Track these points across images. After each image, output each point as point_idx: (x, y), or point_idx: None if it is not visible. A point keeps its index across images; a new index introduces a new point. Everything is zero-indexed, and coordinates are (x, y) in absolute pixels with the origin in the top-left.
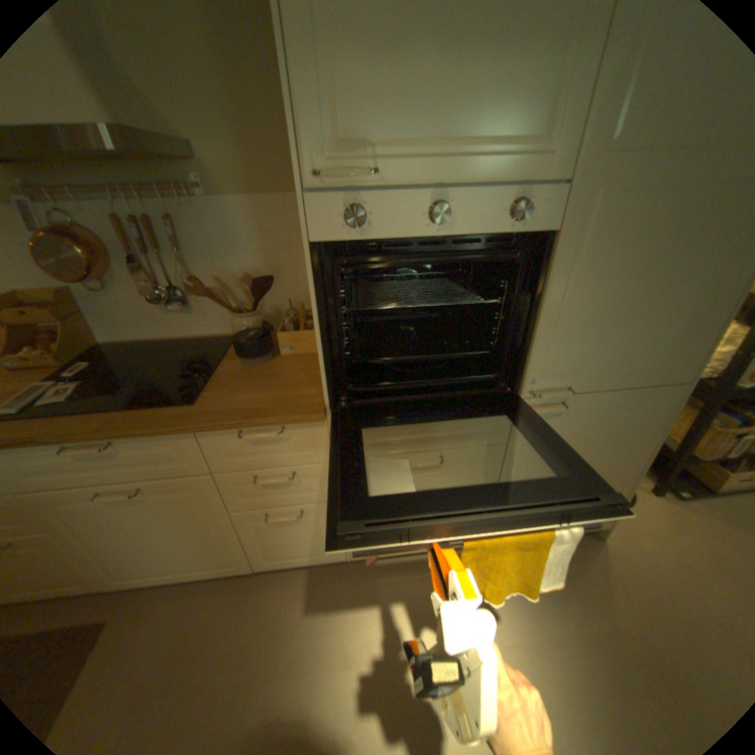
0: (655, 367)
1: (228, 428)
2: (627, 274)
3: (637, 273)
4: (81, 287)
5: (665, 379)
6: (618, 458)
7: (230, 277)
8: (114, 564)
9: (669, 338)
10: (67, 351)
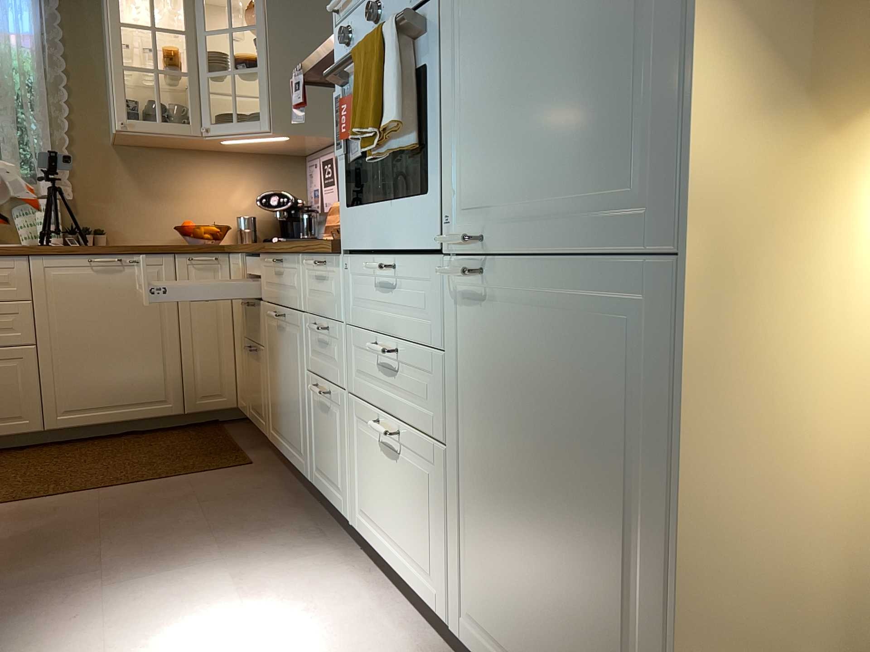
0: (600, 200)
1: (304, 252)
2: (509, 17)
3: (519, 12)
4: None
5: (628, 235)
6: (608, 487)
7: None
8: (273, 405)
9: (599, 123)
10: None
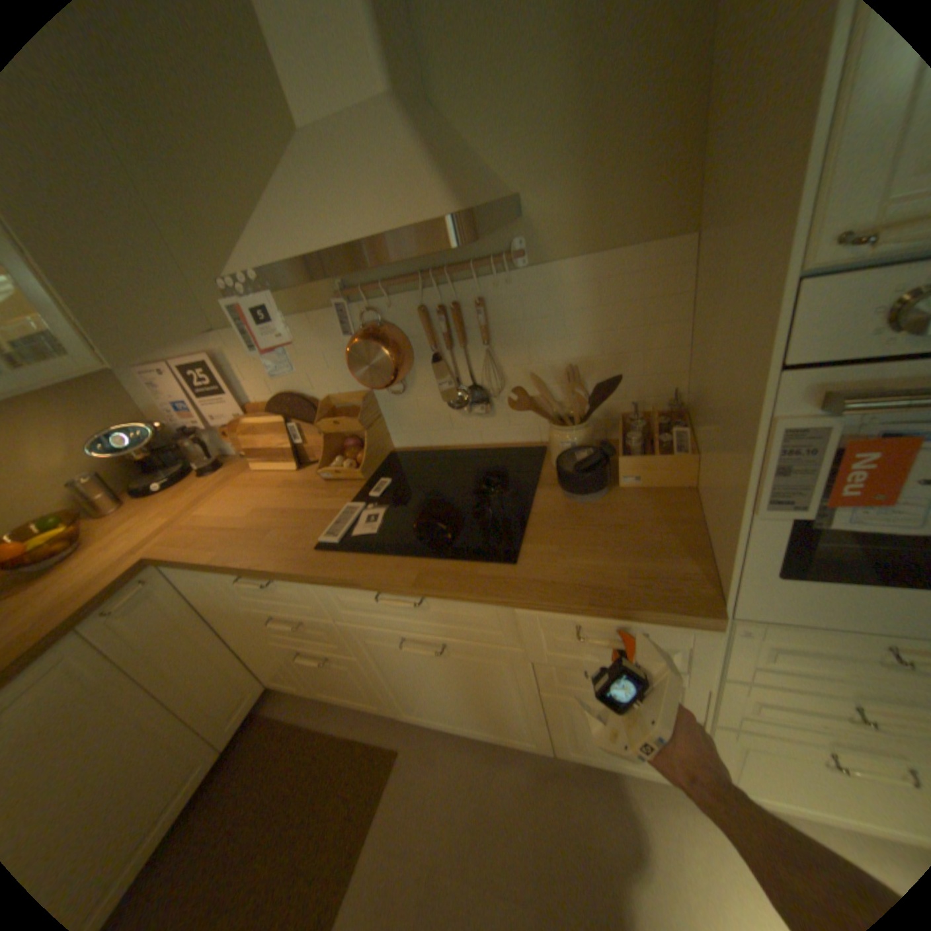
0: None
1: (567, 612)
2: None
3: None
4: (383, 390)
5: None
6: None
7: (548, 371)
8: (409, 702)
9: None
10: (371, 462)
